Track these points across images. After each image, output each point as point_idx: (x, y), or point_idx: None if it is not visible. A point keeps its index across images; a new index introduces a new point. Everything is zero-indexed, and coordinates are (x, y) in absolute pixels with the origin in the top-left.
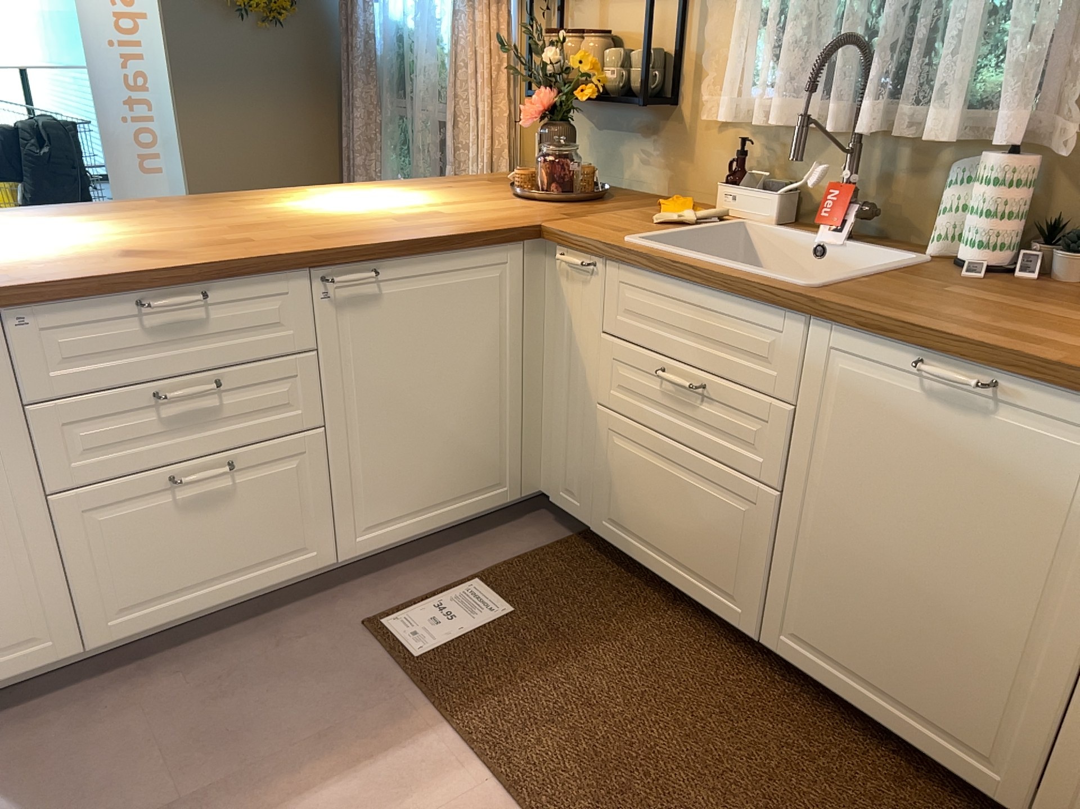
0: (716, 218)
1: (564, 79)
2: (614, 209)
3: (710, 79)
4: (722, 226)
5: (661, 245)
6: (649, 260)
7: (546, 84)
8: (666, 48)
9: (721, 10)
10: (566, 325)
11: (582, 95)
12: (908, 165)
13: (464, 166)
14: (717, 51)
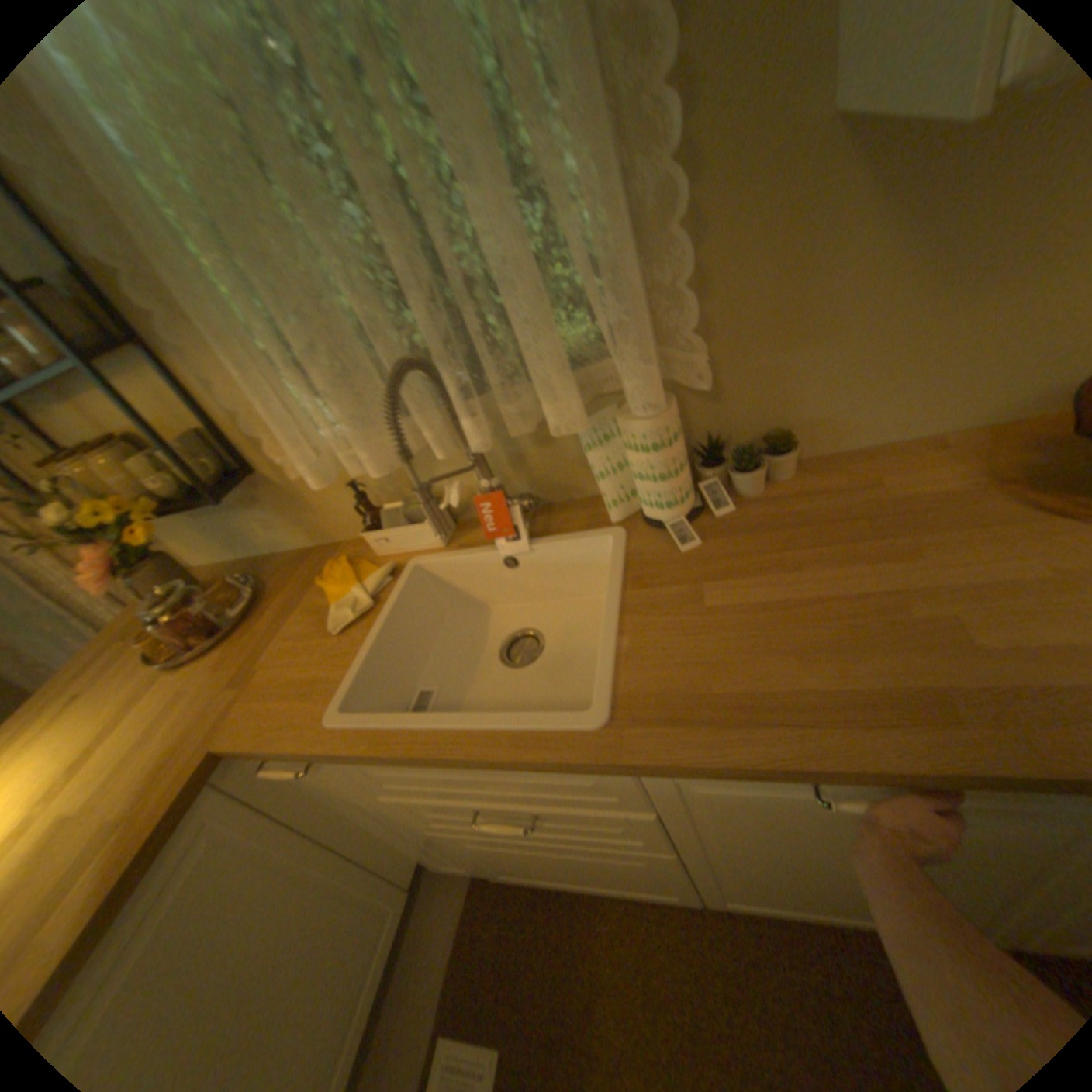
0: (386, 576)
1: (92, 521)
2: (275, 622)
3: (262, 432)
4: (400, 584)
5: (371, 720)
6: (375, 762)
7: (74, 540)
8: (186, 420)
9: (209, 363)
10: (328, 797)
11: (130, 535)
12: (531, 435)
13: (85, 607)
14: (244, 406)
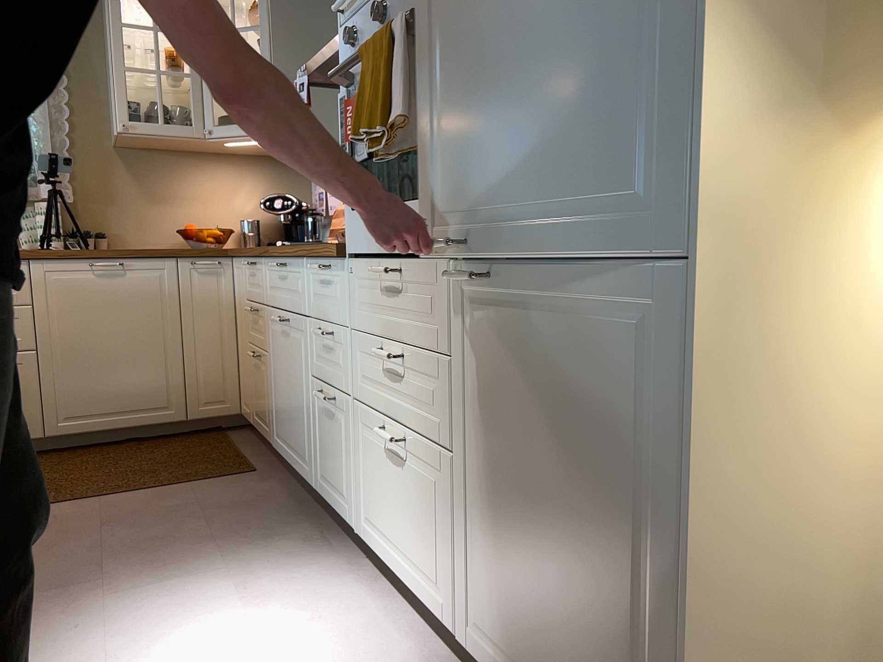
0: None
1: None
2: None
3: None
4: None
5: None
6: None
7: None
8: None
9: None
10: None
11: None
12: None
13: None
14: None
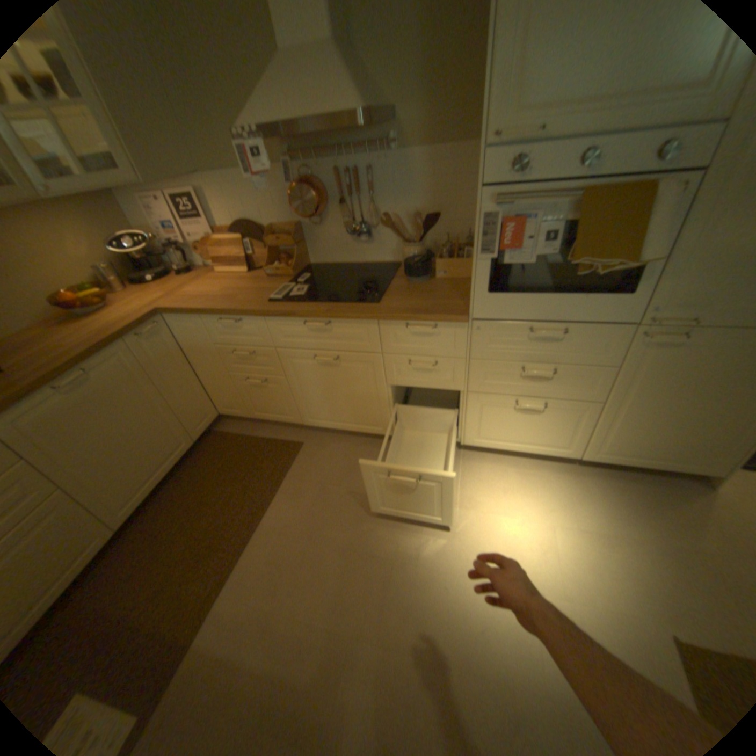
0: None
1: None
2: None
3: None
4: None
5: None
6: None
7: None
8: None
9: None
10: None
11: None
12: None
13: None
14: None
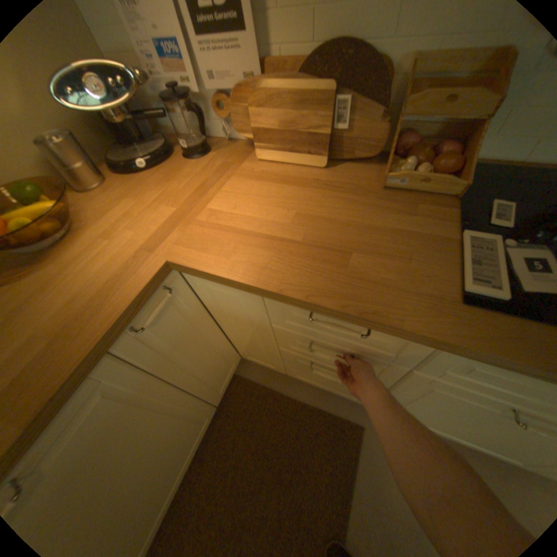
0: None
1: None
2: None
3: None
4: None
5: None
6: None
7: None
8: None
9: None
10: None
11: None
12: None
13: None
14: None
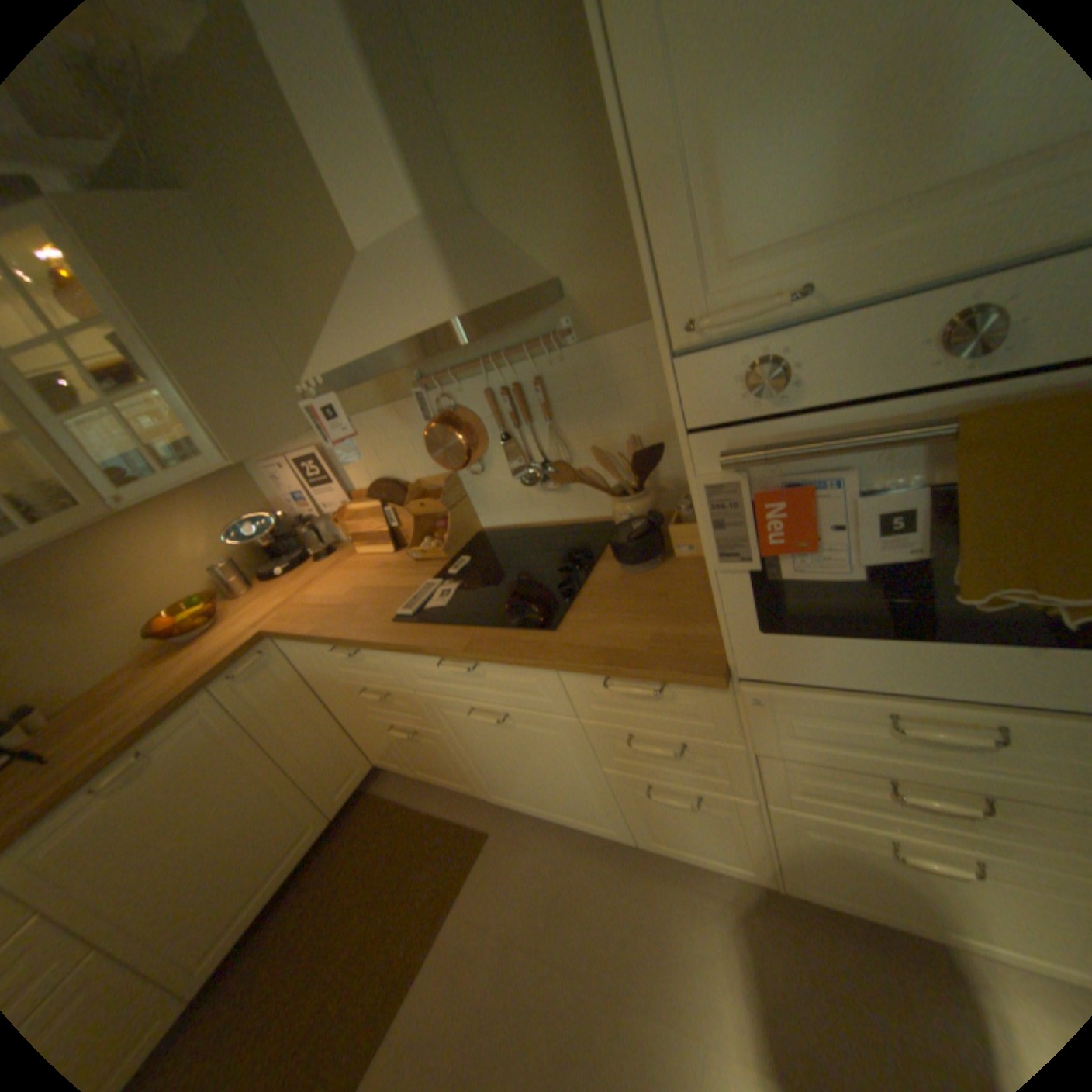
0: None
1: None
2: None
3: None
4: None
5: None
6: None
7: None
8: None
9: None
10: None
11: None
12: None
13: None
14: None
